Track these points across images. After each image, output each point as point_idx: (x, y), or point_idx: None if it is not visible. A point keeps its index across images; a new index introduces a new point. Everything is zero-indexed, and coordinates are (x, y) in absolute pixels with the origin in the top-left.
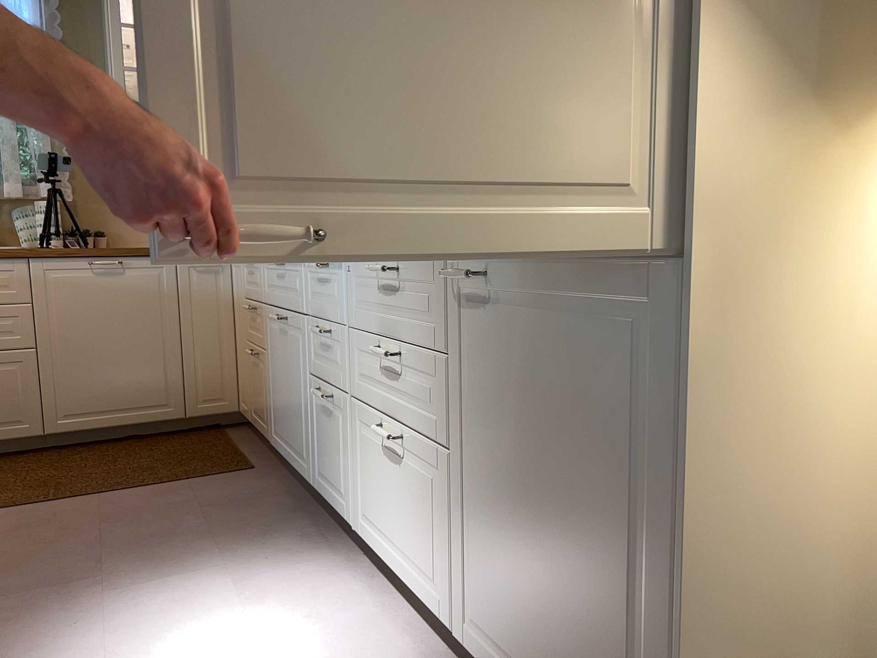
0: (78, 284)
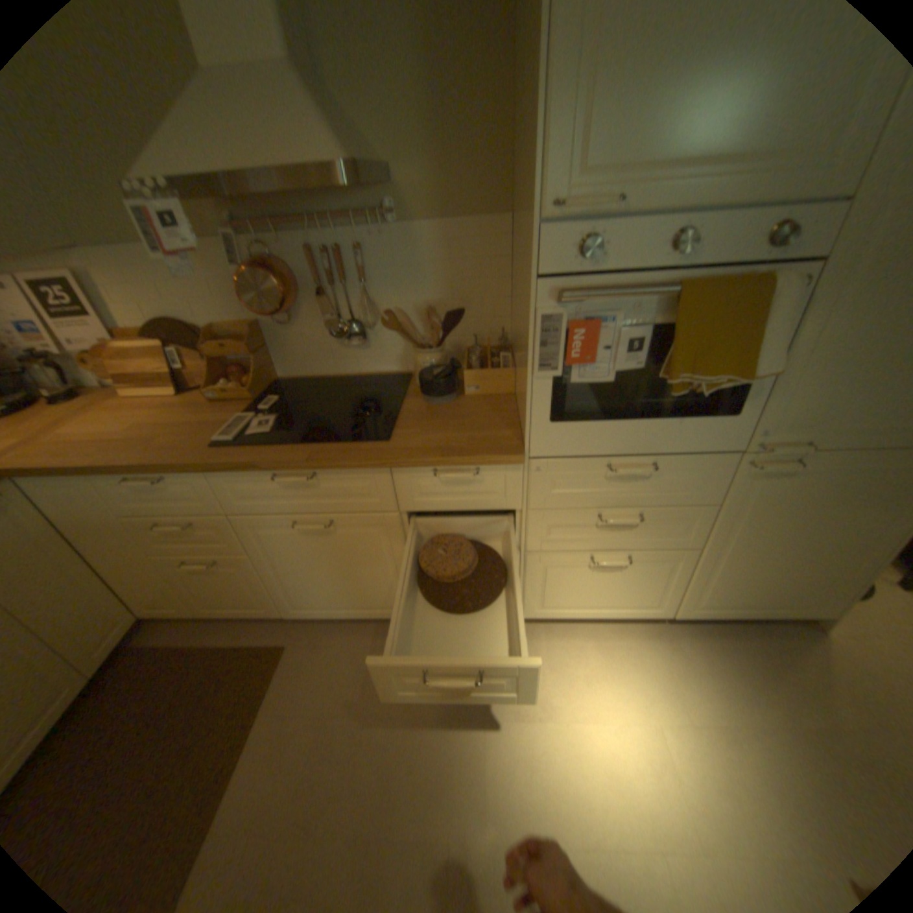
0: None
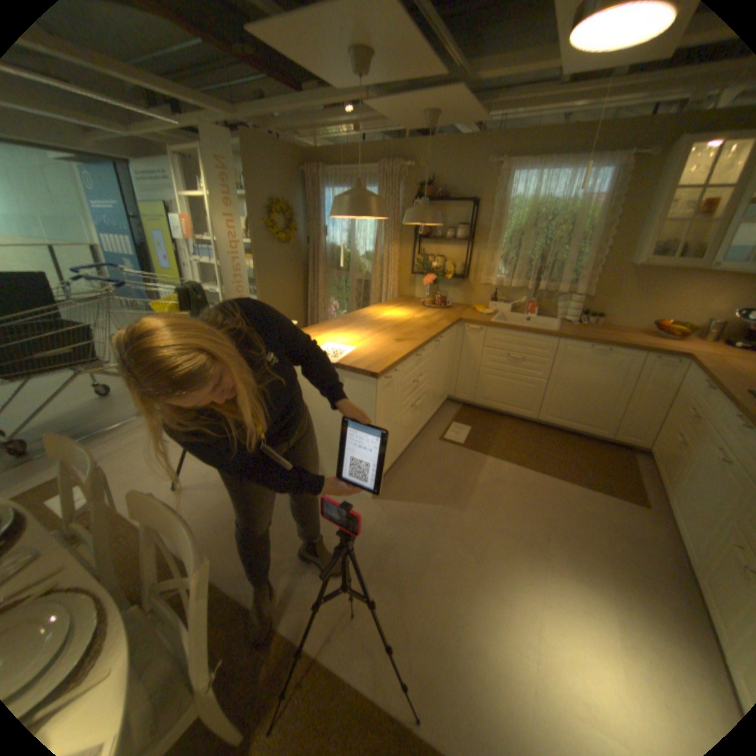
0: (580, 355)
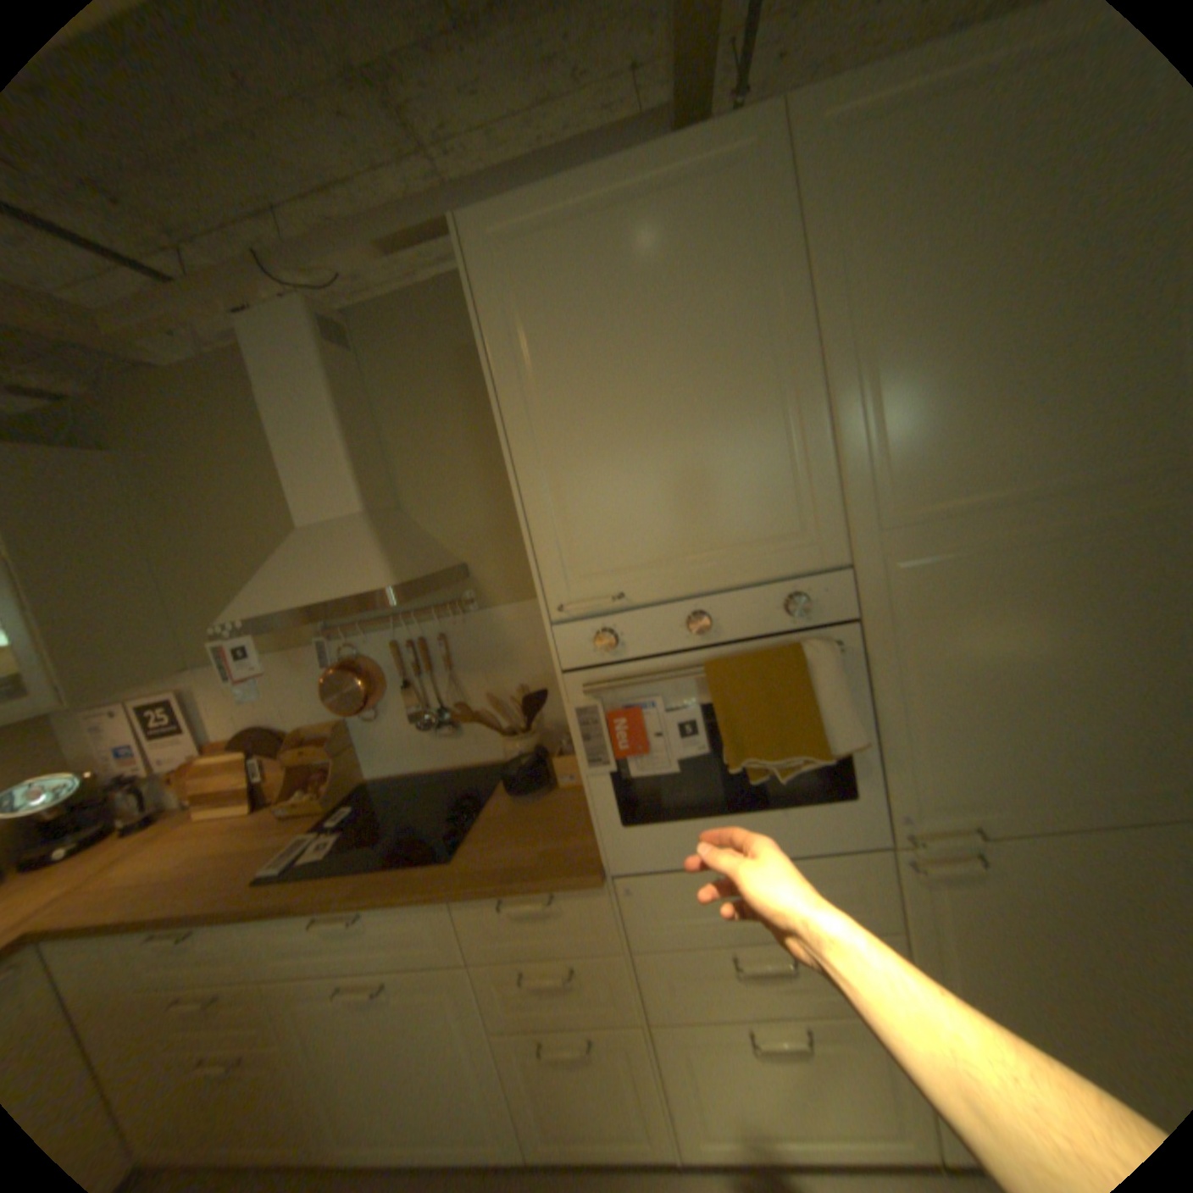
0: None
